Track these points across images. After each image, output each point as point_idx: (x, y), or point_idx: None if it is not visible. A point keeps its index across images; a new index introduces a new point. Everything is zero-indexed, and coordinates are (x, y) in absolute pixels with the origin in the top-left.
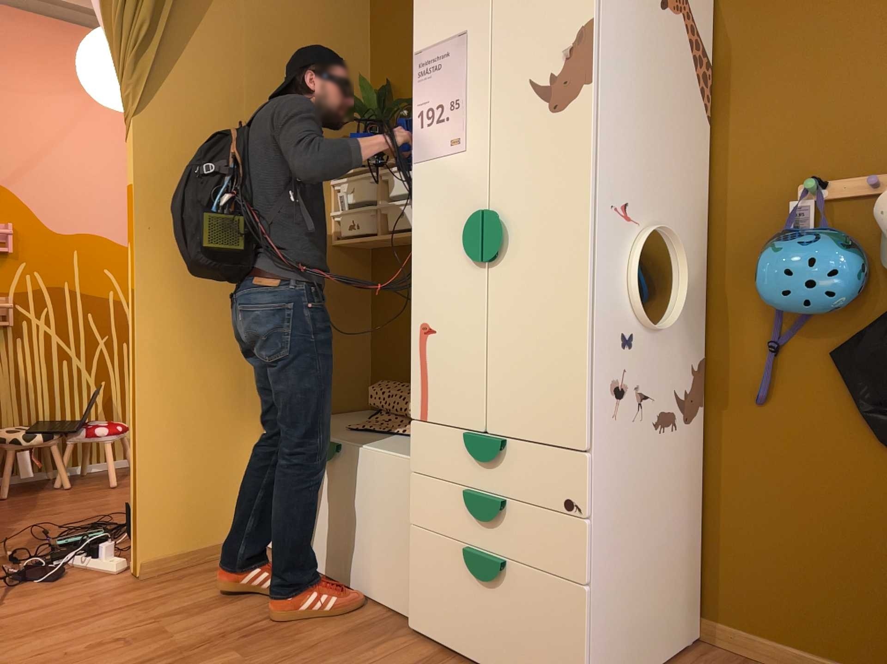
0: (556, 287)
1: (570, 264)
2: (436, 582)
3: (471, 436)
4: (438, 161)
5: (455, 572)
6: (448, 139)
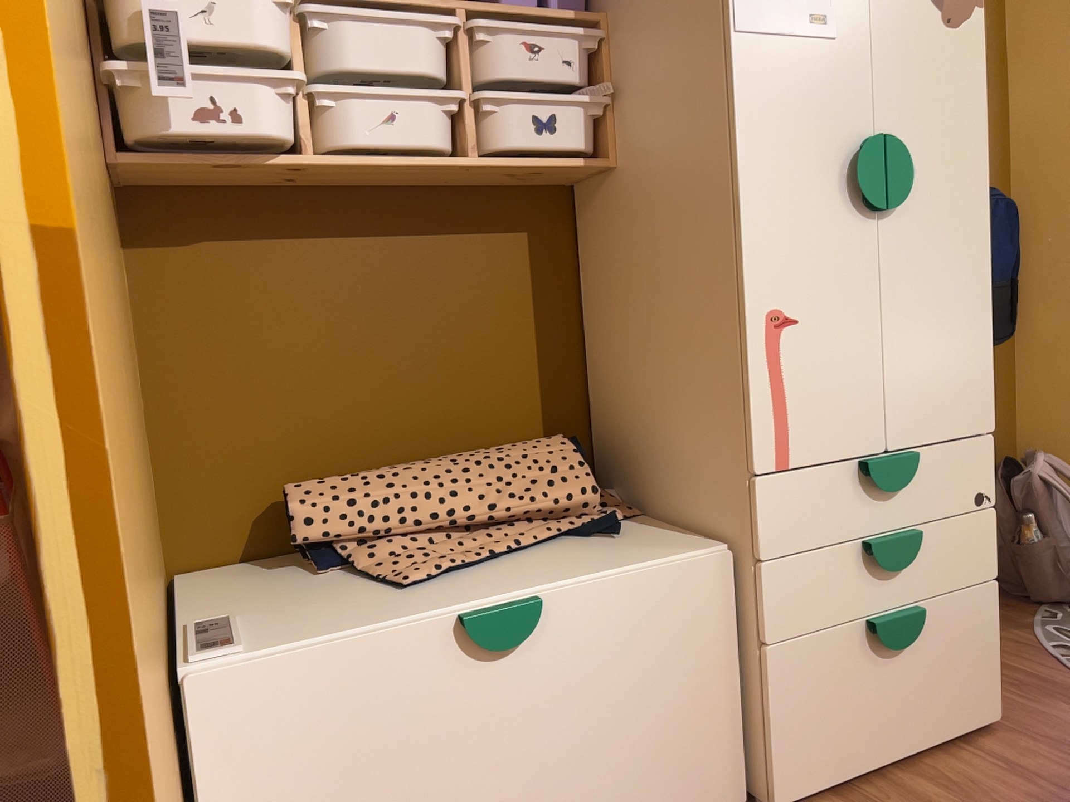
0: (959, 246)
1: (972, 219)
2: (822, 703)
3: (881, 460)
4: (789, 43)
5: (850, 666)
6: (807, 13)
